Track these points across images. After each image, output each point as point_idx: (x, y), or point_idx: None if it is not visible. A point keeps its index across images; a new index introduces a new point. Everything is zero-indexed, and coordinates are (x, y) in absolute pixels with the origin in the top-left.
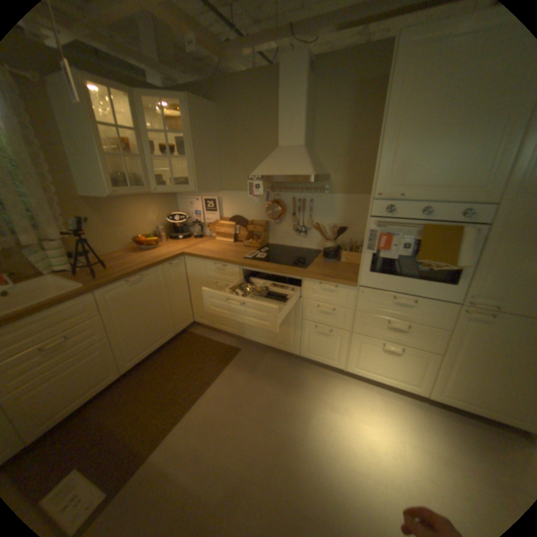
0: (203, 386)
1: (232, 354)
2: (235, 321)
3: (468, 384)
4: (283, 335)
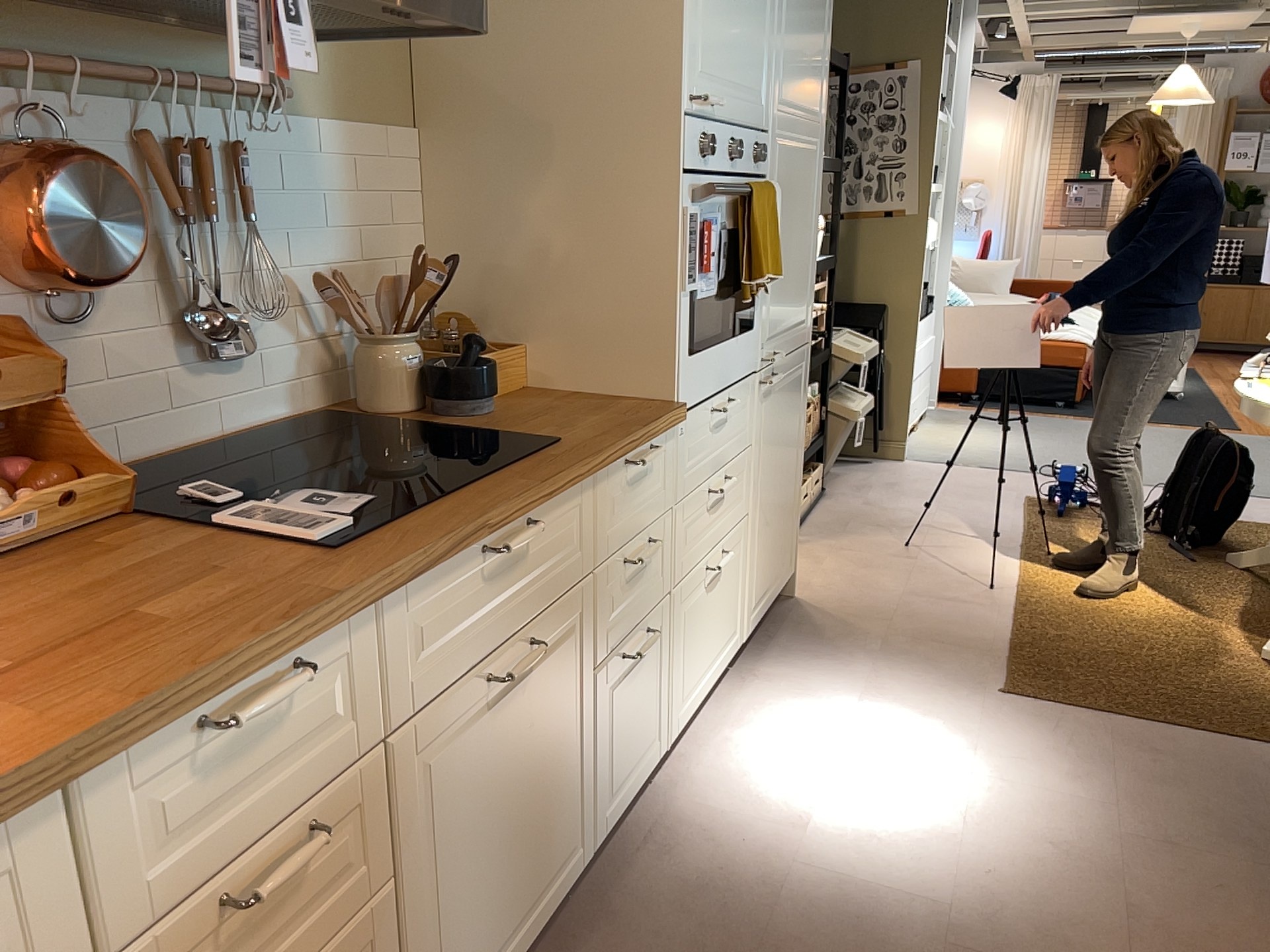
0: None
1: None
2: None
3: (765, 550)
4: (555, 824)
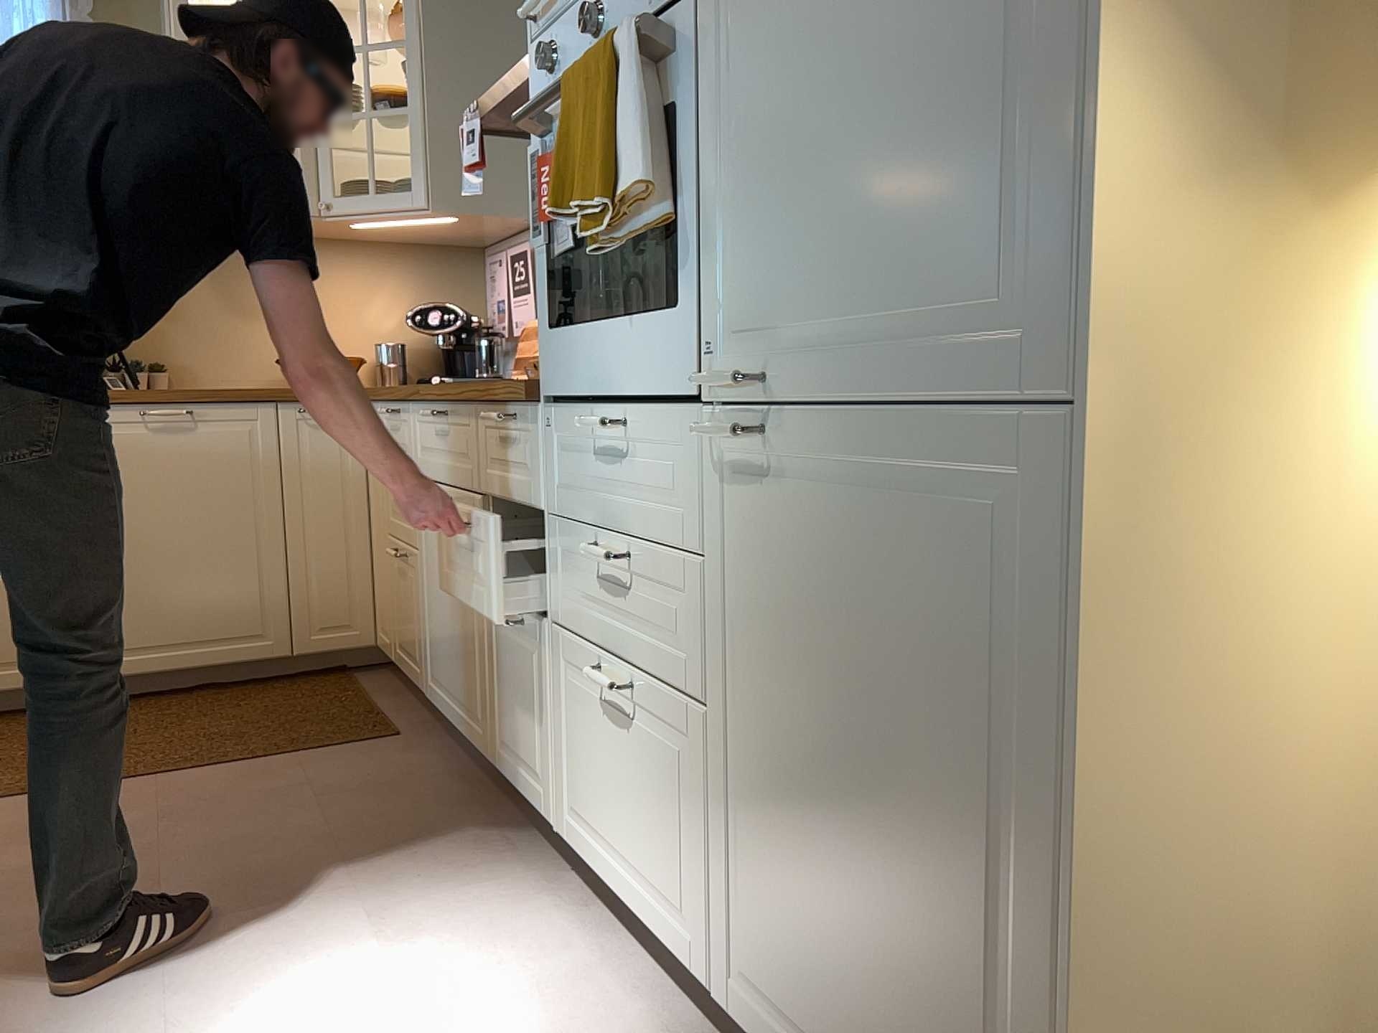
0: (189, 764)
1: (361, 737)
2: (415, 627)
3: (788, 904)
4: (468, 672)
